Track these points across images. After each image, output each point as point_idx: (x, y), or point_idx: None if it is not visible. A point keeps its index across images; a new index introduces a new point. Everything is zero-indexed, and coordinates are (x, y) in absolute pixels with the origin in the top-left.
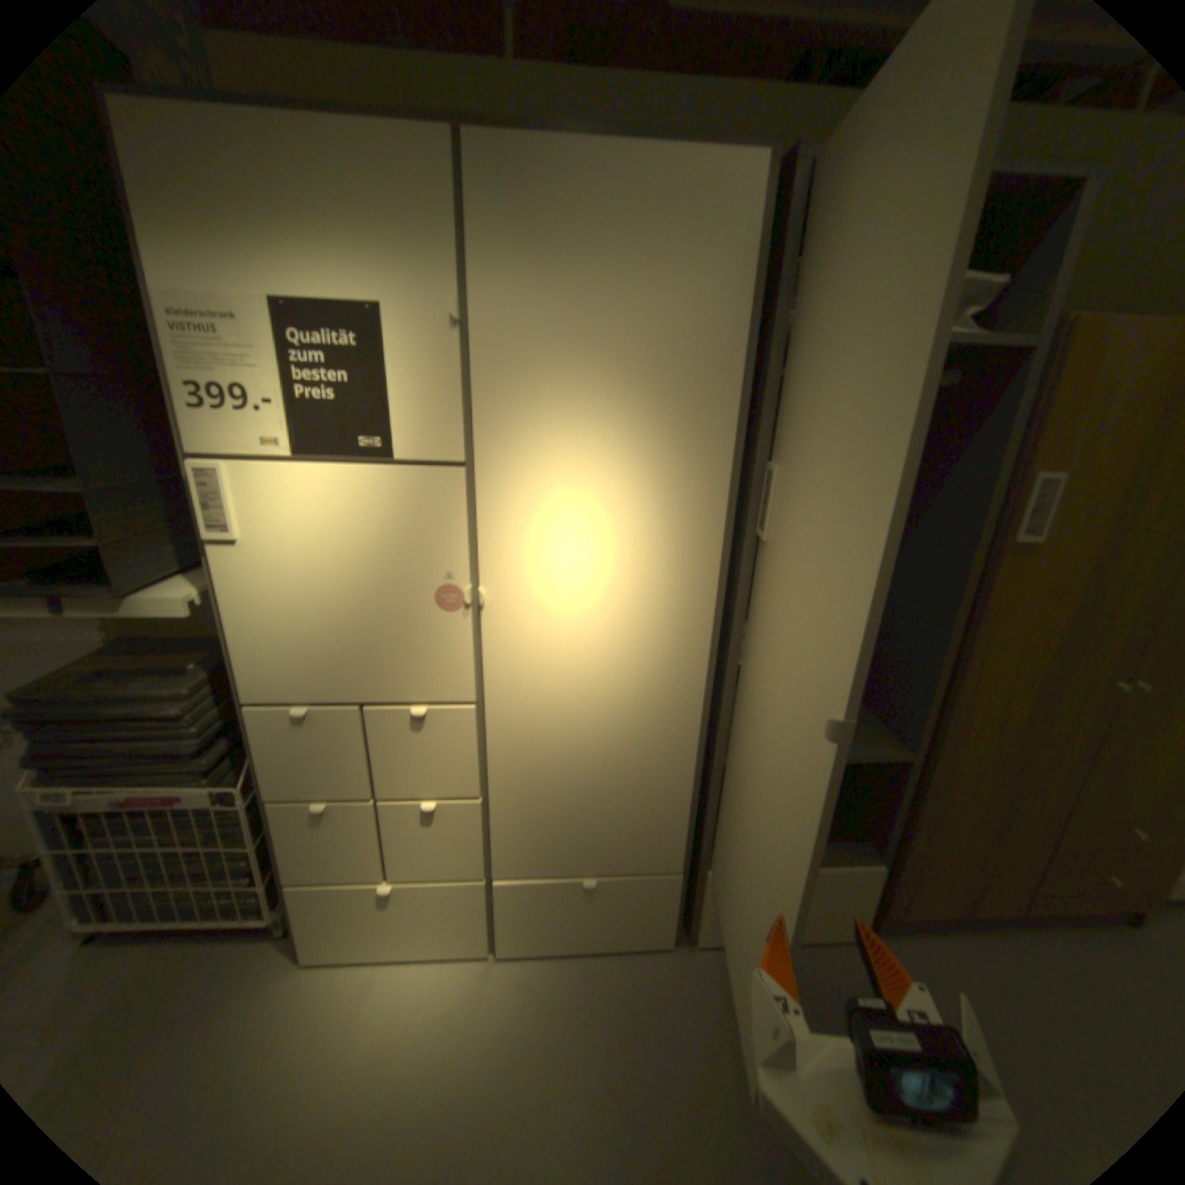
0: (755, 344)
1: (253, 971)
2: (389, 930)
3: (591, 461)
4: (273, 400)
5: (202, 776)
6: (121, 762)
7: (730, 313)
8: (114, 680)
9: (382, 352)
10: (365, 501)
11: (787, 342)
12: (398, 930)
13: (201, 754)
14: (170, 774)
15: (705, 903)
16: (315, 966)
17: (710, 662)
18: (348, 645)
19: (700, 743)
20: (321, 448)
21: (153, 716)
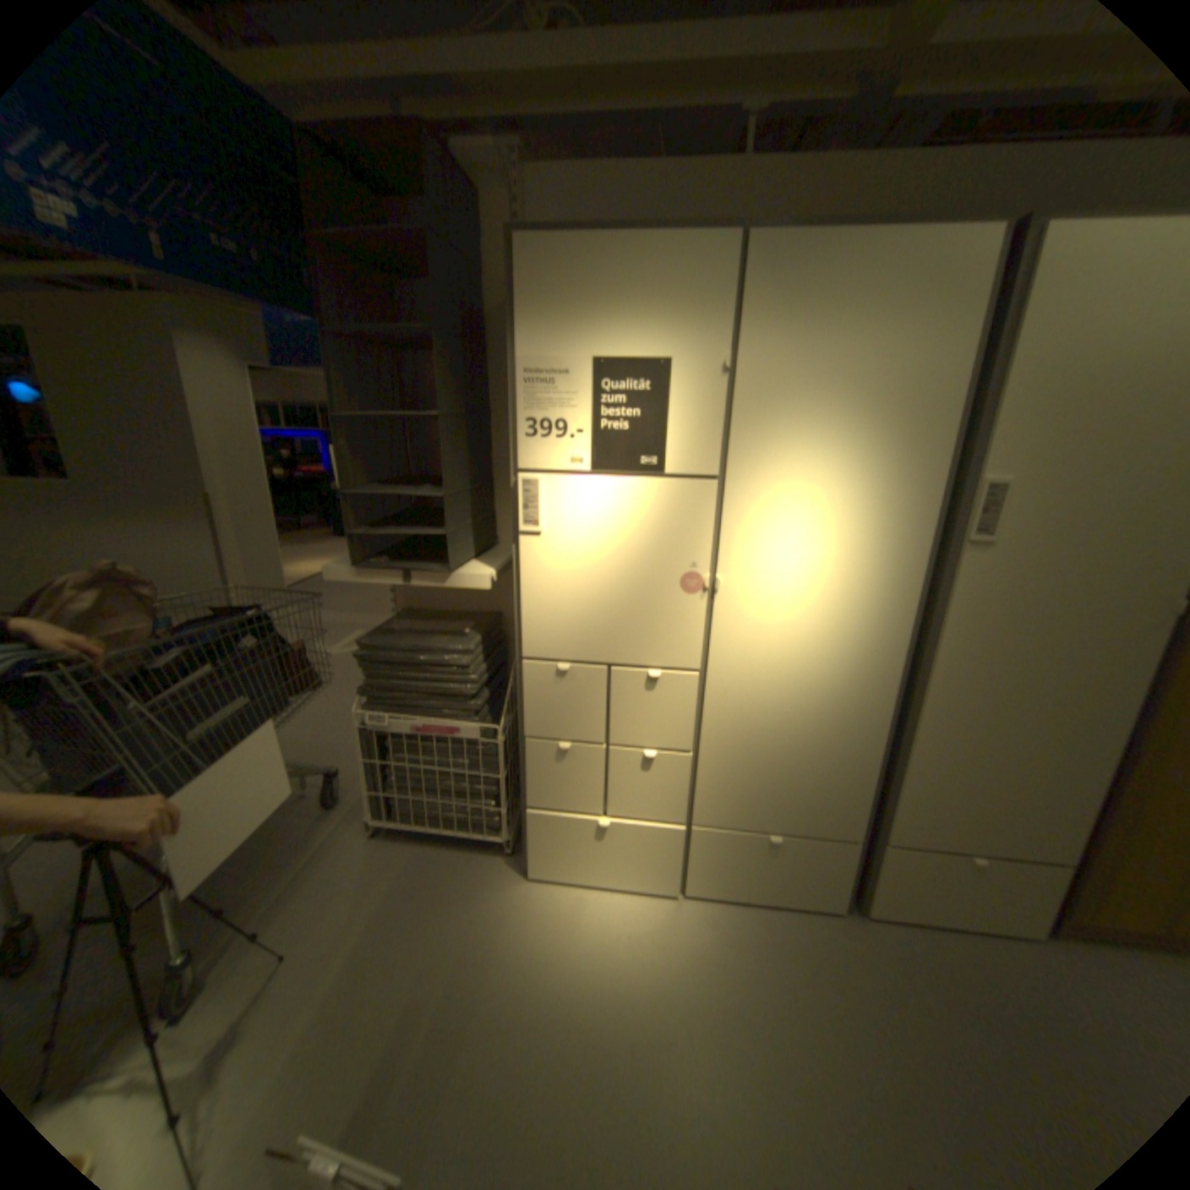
0: (974, 378)
1: (493, 877)
2: (601, 858)
3: (821, 475)
4: (584, 431)
5: (474, 715)
6: (421, 698)
7: (956, 355)
8: (419, 637)
9: (667, 394)
10: (638, 505)
11: (1007, 376)
12: (609, 859)
13: (475, 698)
14: (453, 711)
15: (882, 876)
16: (540, 880)
17: (908, 651)
18: (607, 617)
19: (891, 724)
20: (612, 466)
21: (450, 664)
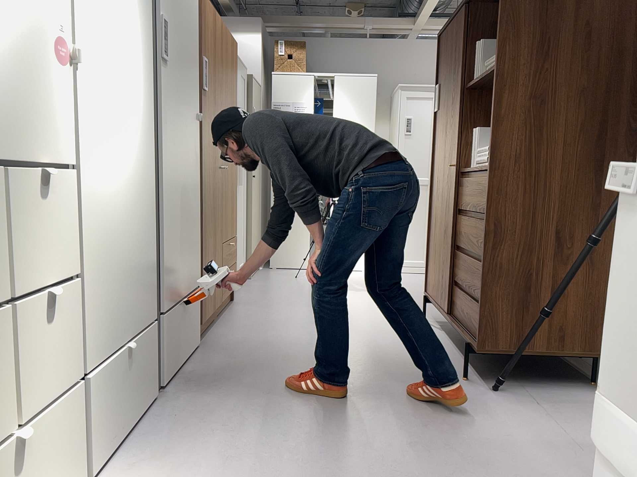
0: None
1: None
2: None
3: None
4: None
5: None
6: None
7: None
8: None
9: None
10: None
11: None
12: None
13: None
14: None
15: (161, 344)
16: None
17: (150, 142)
18: None
19: (151, 206)
20: None
21: None
